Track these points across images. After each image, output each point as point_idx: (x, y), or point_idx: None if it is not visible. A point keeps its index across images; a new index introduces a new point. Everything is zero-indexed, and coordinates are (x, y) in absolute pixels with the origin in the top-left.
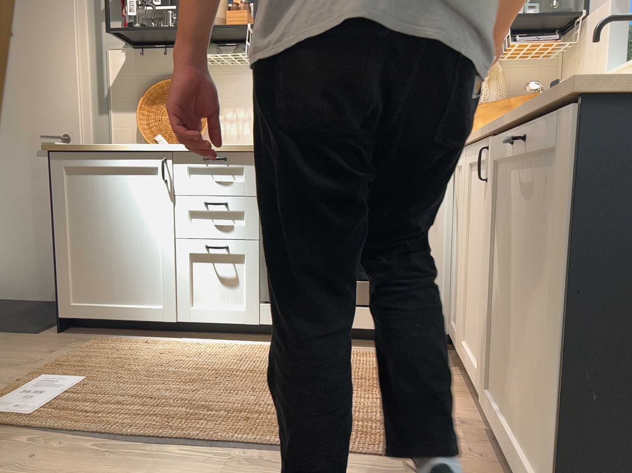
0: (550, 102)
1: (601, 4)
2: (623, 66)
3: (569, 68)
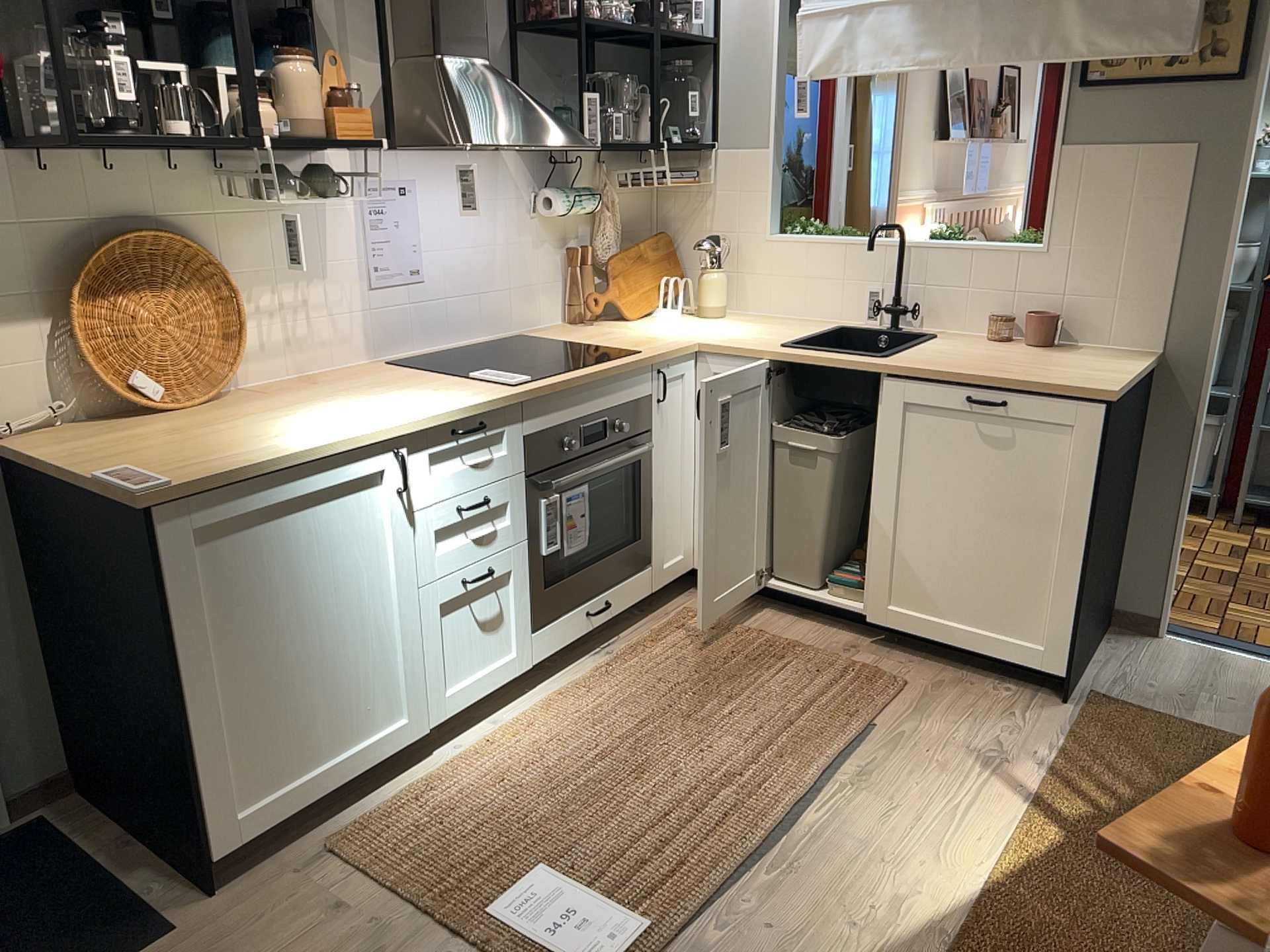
0: (1044, 383)
1: (749, 146)
2: (805, 238)
3: (683, 201)
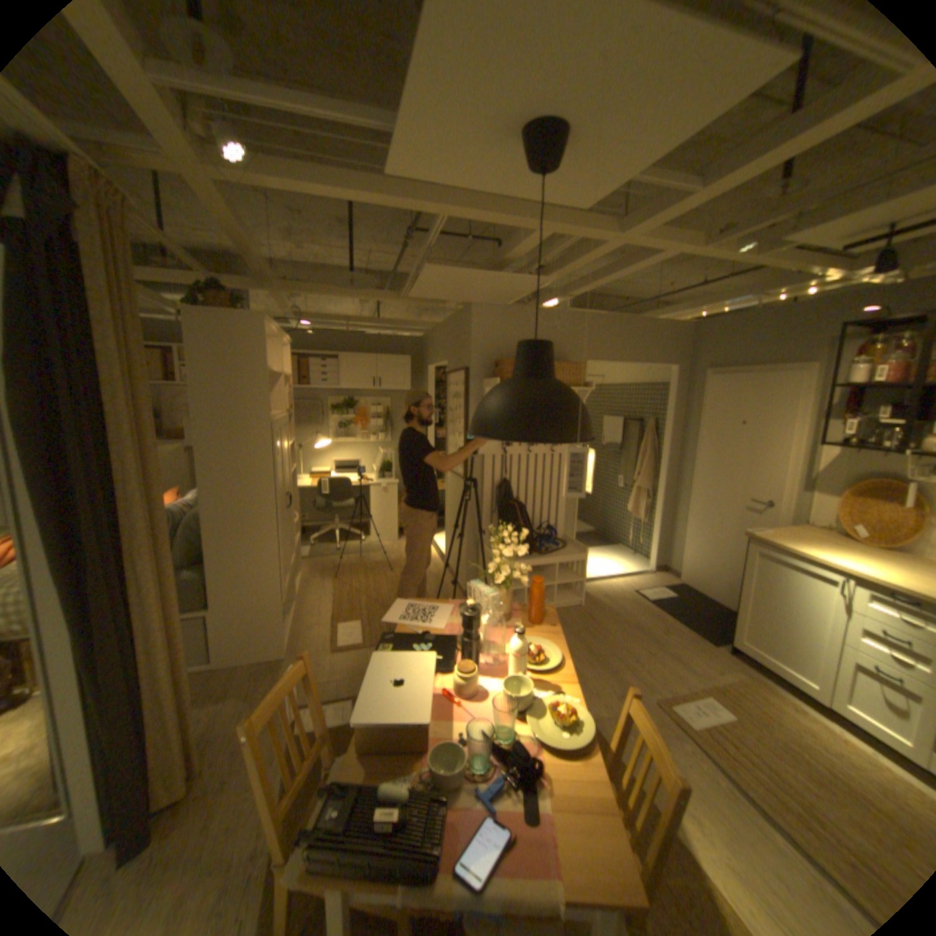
0: None
1: None
2: None
3: None
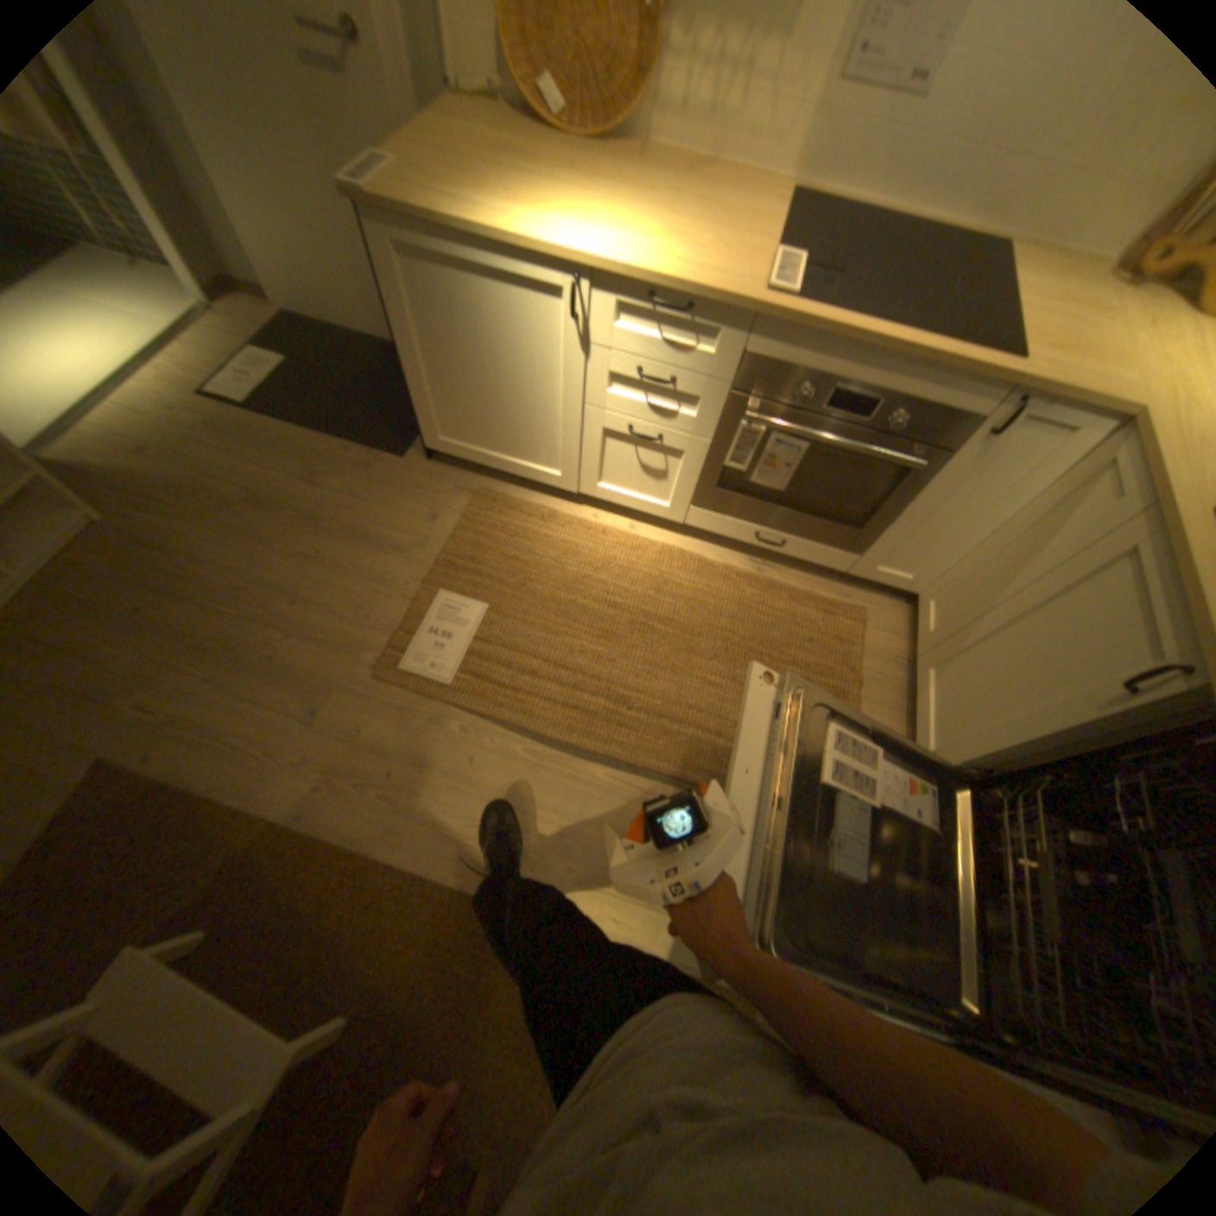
0: None
1: None
2: None
3: None
